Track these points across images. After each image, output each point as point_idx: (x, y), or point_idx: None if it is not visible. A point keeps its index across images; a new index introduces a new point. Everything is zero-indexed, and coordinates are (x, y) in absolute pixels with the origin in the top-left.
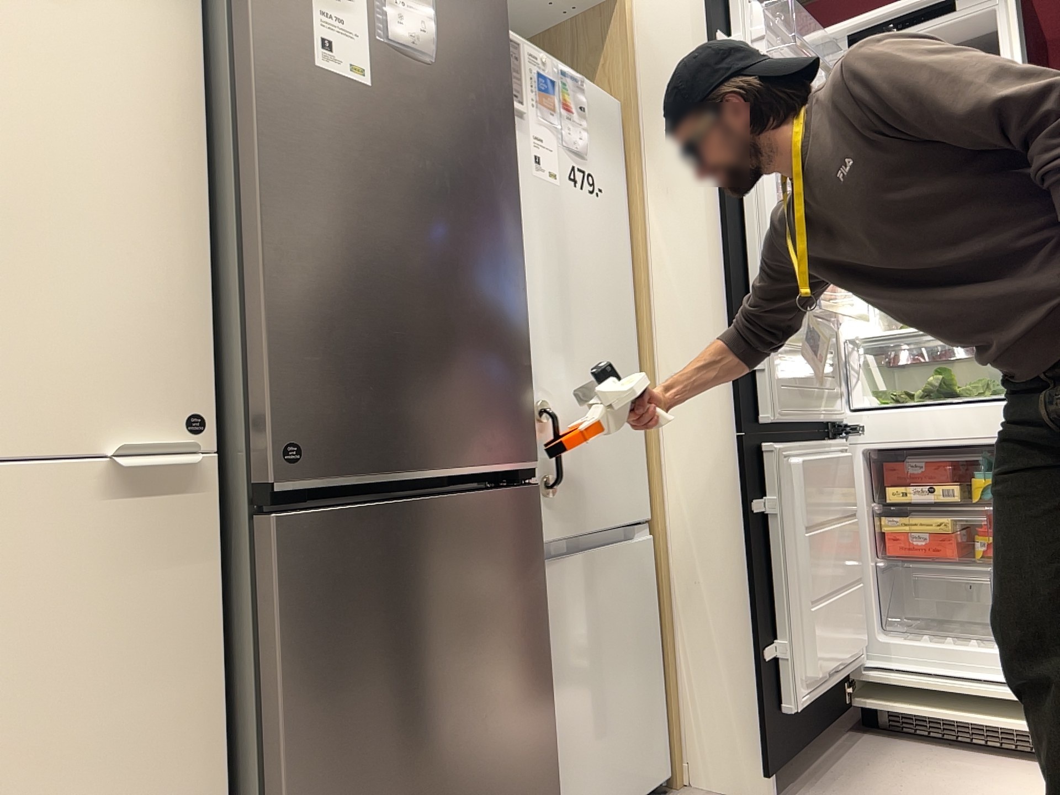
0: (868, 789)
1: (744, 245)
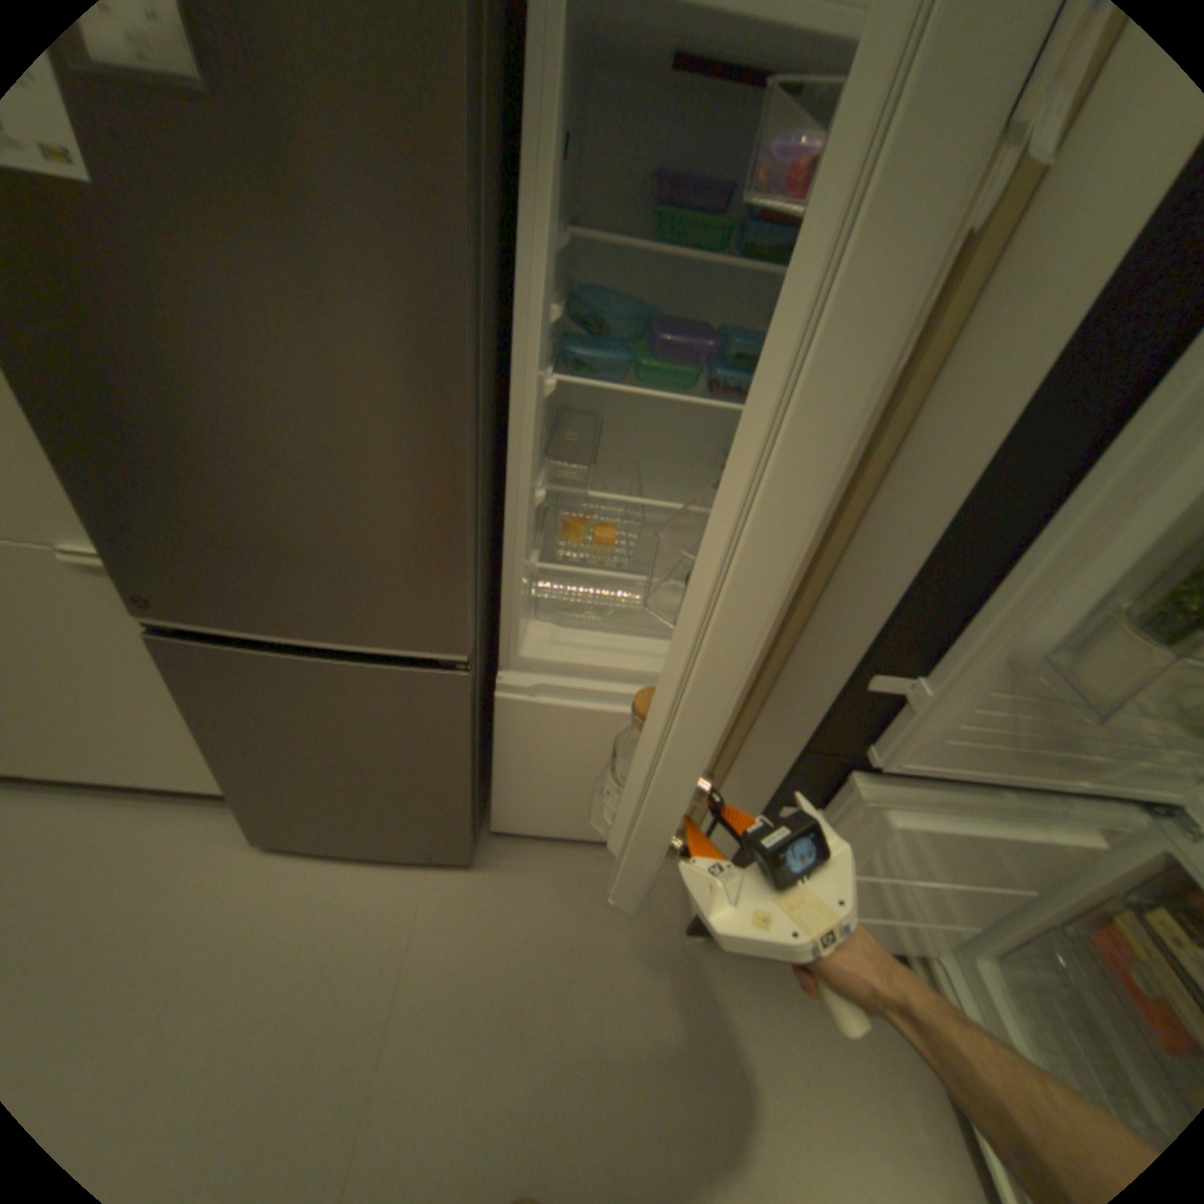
0: (780, 1015)
1: (1047, 504)
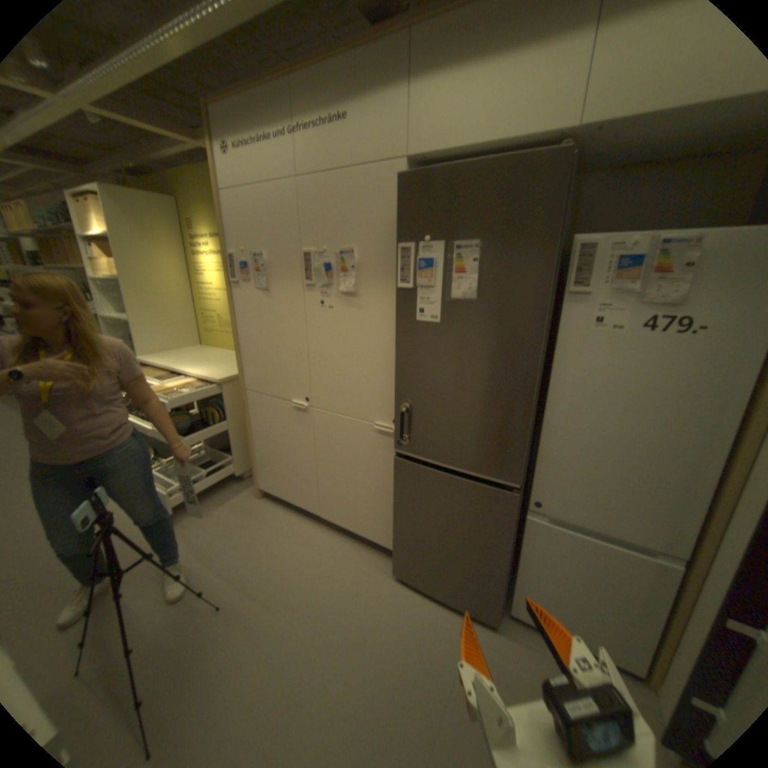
0: None
1: None
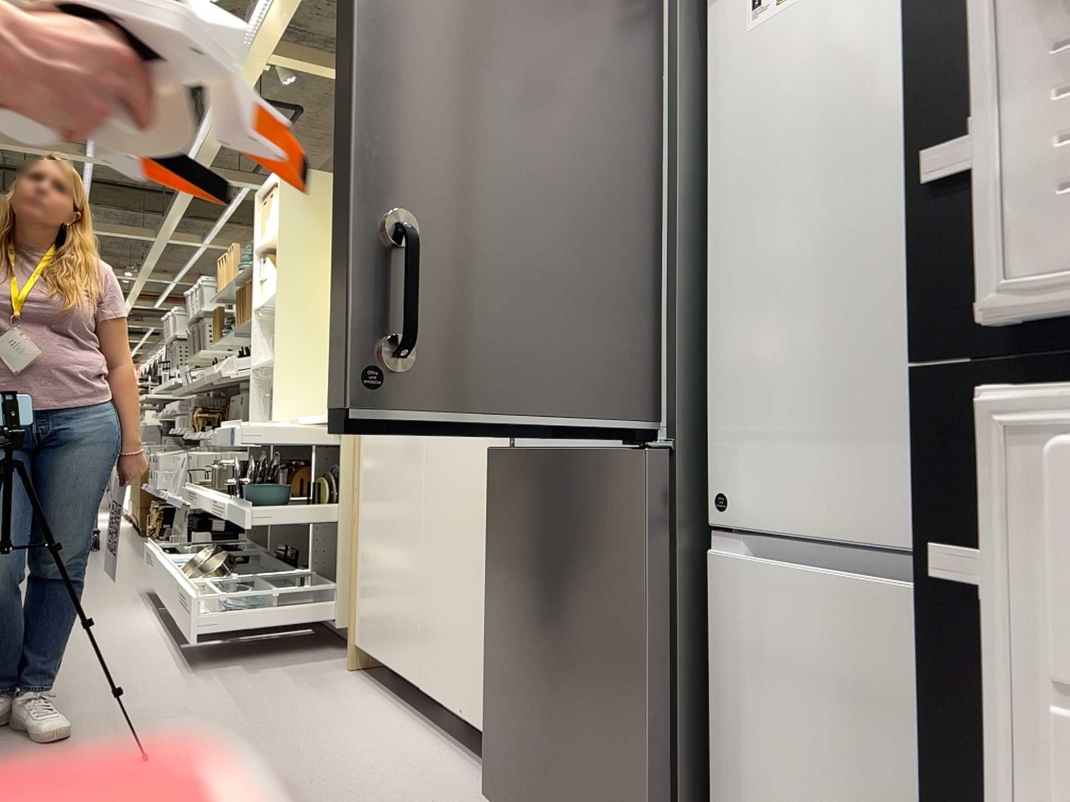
0: None
1: None
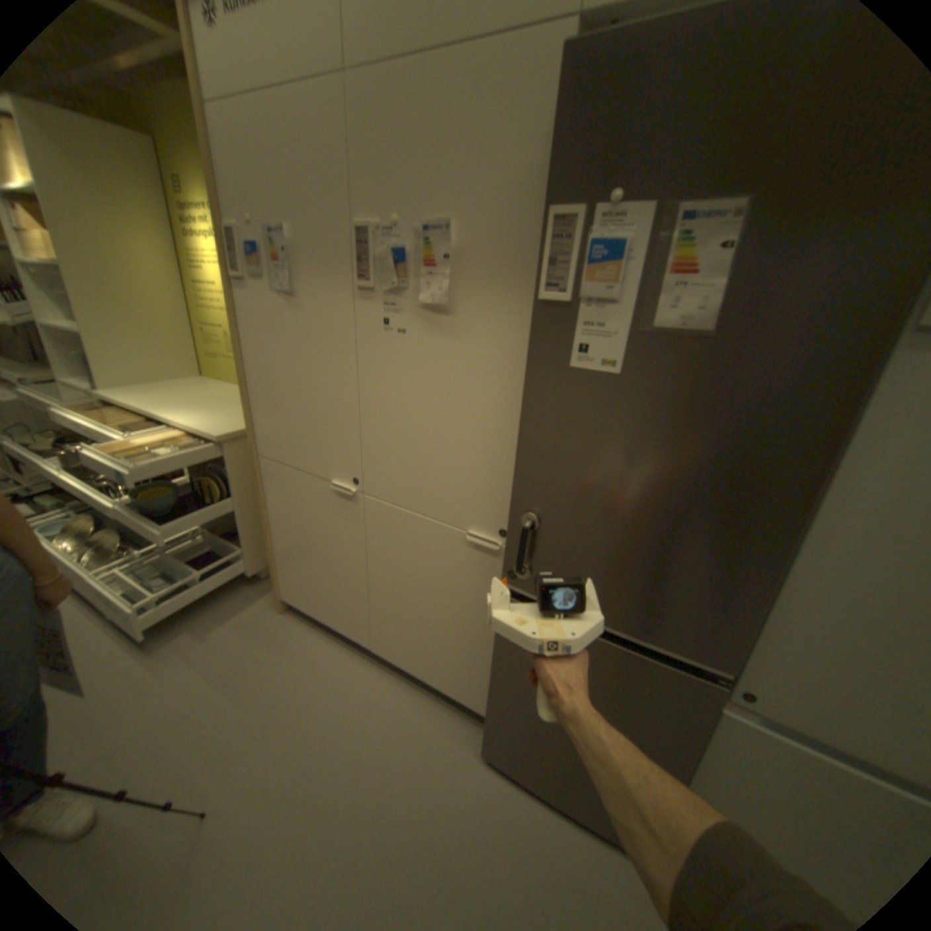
0: None
1: None
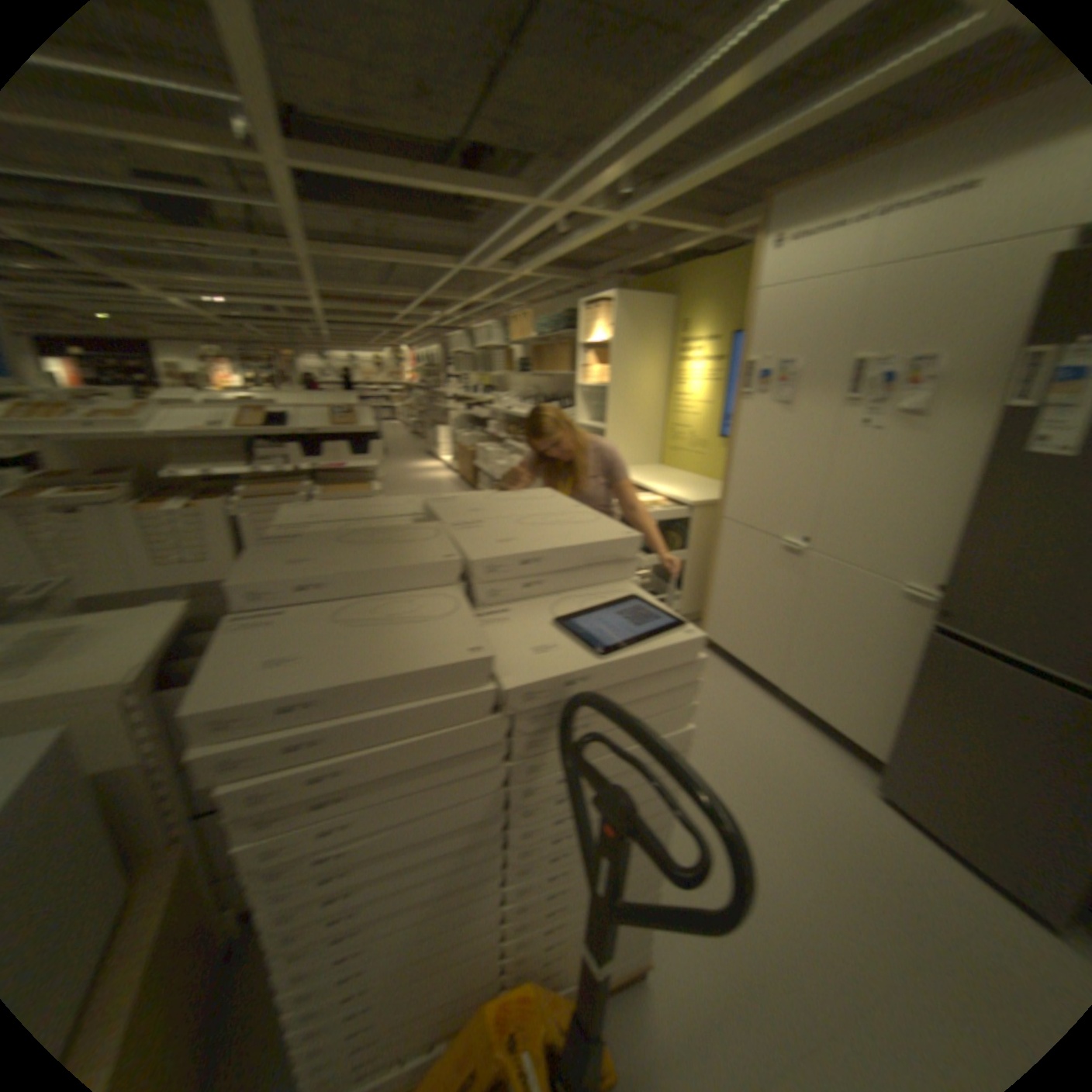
0: None
1: None
